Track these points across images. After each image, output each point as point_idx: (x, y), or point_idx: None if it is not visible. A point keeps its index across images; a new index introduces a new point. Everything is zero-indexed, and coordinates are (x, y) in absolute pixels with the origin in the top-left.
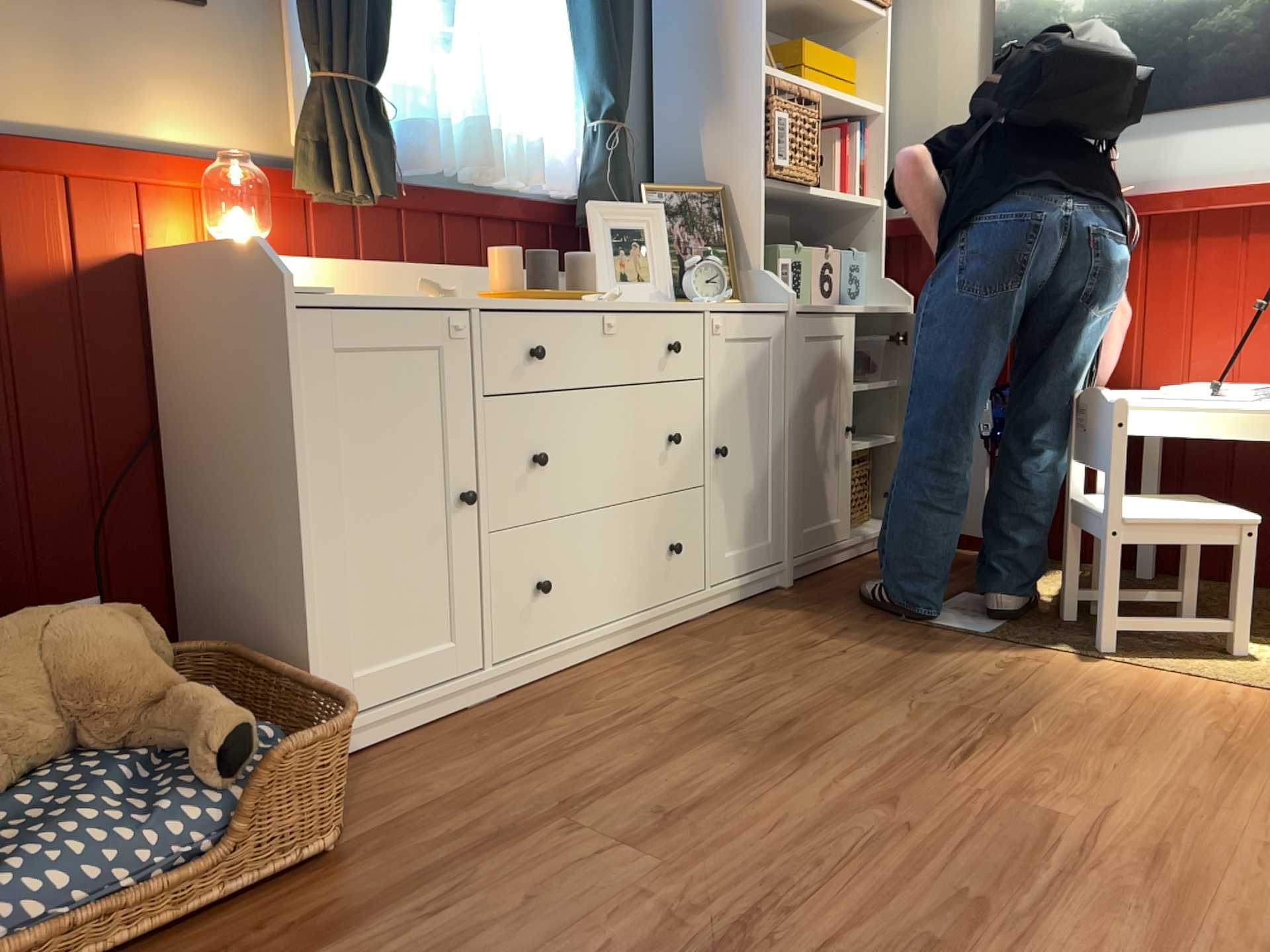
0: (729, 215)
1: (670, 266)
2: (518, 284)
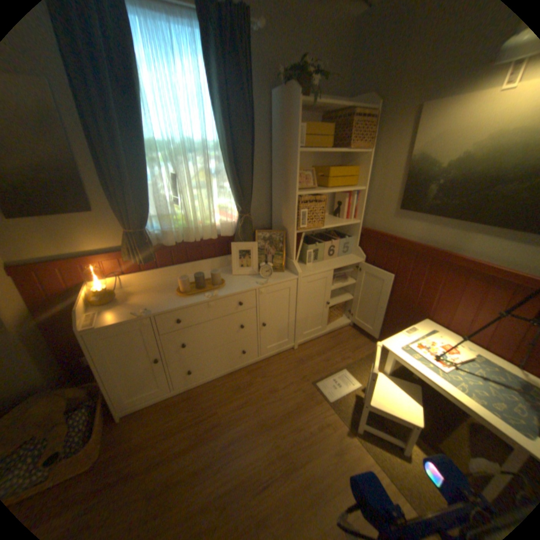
0: (287, 239)
1: (257, 263)
2: (187, 288)
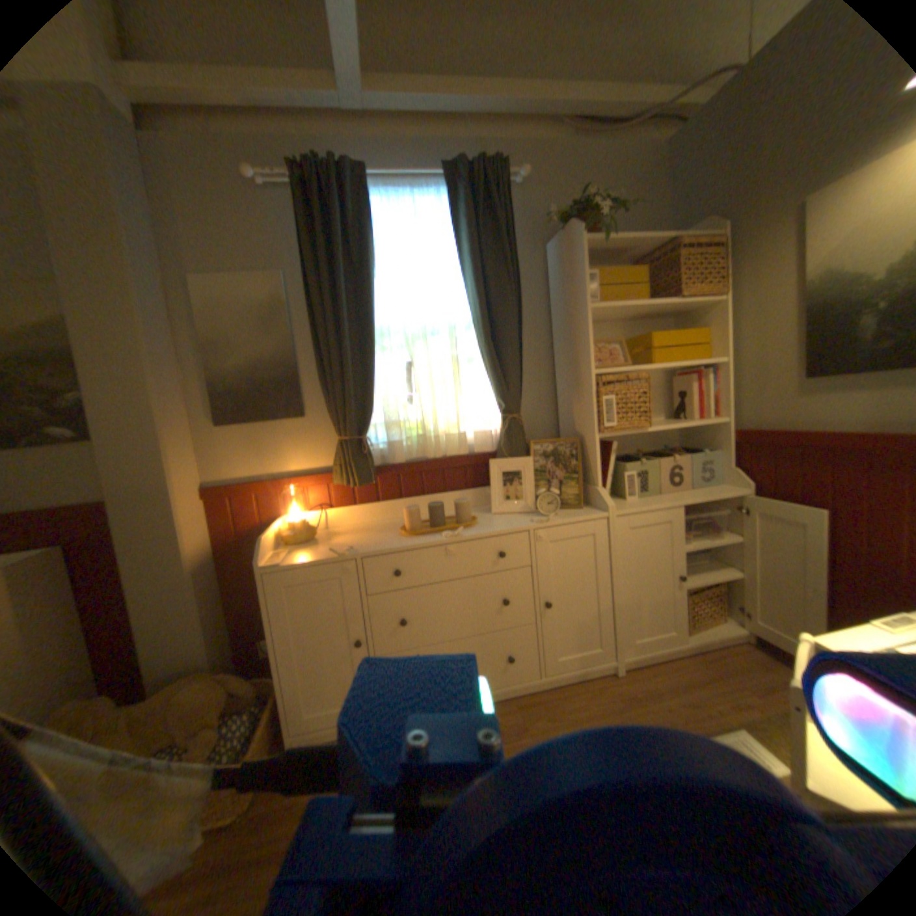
0: (585, 452)
1: (533, 491)
2: (416, 524)
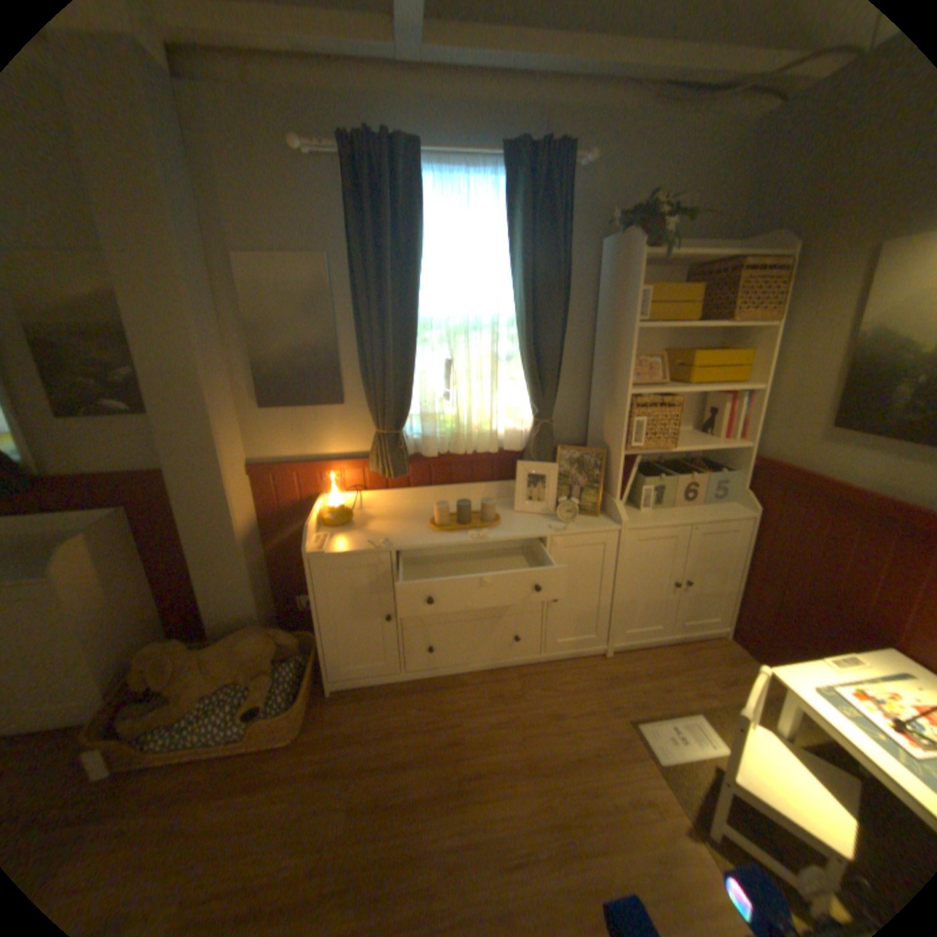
0: (609, 464)
1: (554, 497)
2: (444, 520)
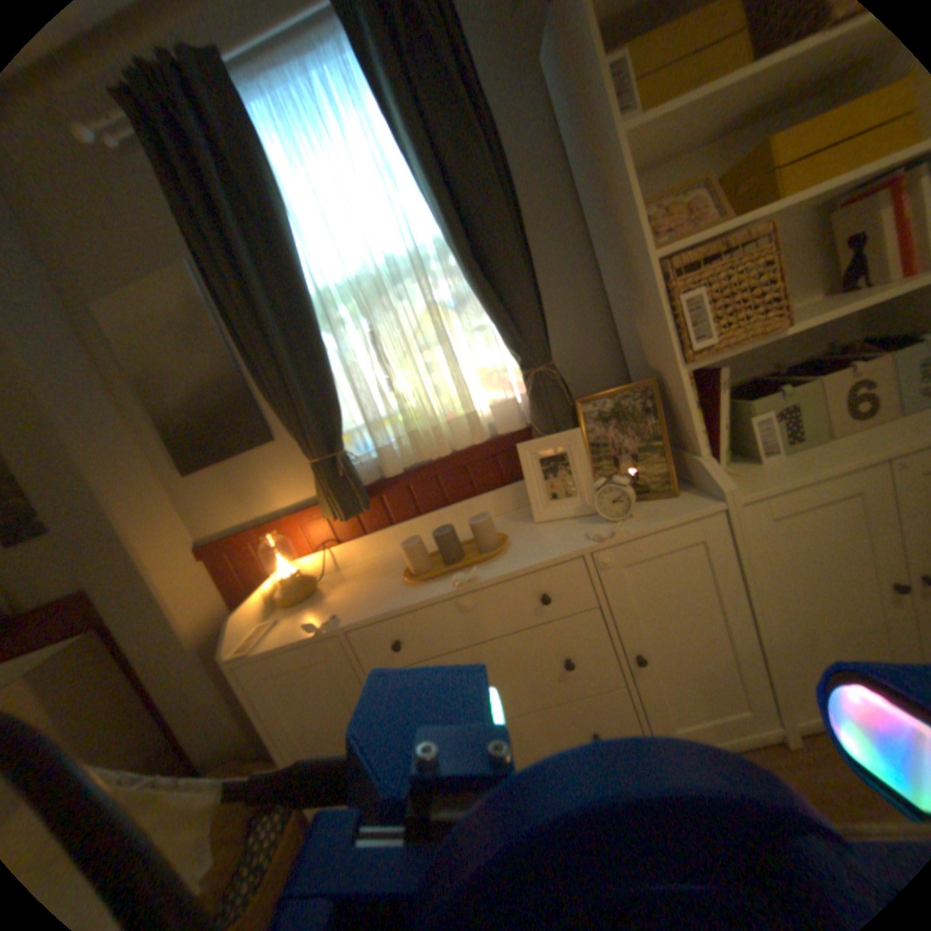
0: (671, 398)
1: (590, 481)
2: (421, 563)
